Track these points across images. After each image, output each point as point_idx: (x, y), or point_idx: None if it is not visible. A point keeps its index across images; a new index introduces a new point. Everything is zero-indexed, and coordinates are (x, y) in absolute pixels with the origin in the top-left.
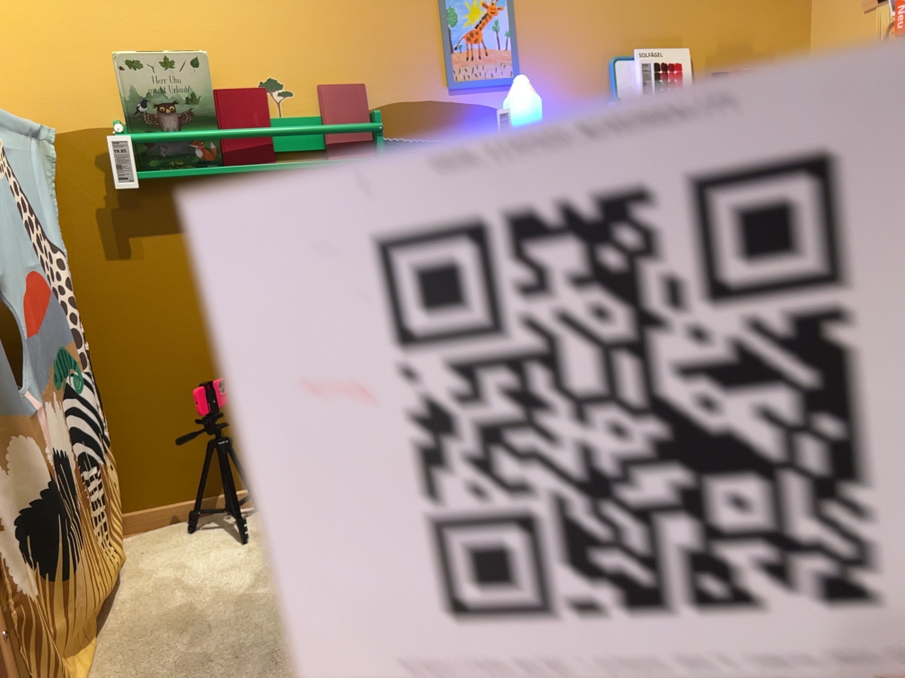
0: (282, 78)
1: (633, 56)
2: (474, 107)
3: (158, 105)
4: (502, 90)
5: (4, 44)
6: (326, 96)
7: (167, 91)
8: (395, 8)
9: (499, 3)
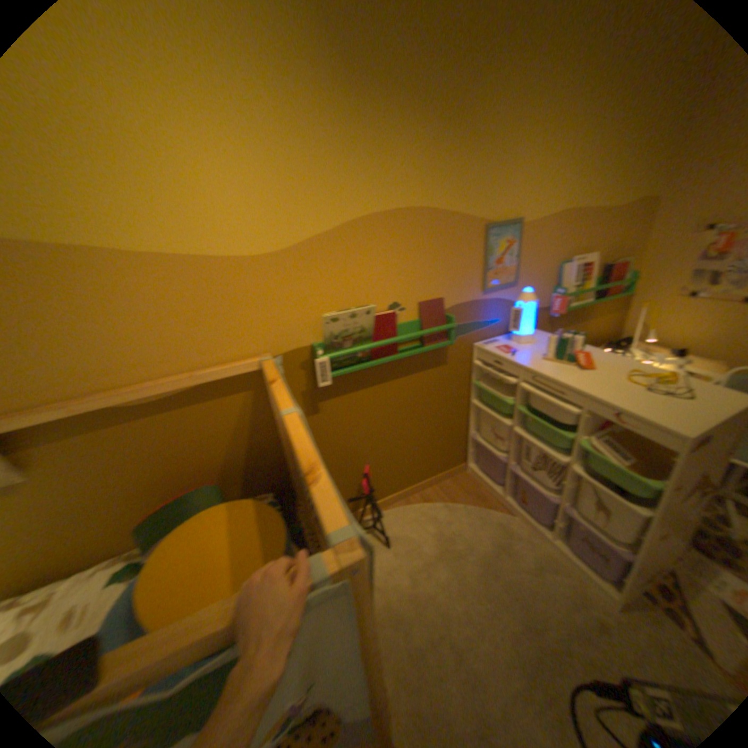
0: (399, 301)
1: (572, 260)
2: (492, 300)
3: (342, 337)
4: (508, 288)
5: (242, 306)
6: (423, 308)
7: (349, 329)
8: (461, 249)
9: (514, 238)
